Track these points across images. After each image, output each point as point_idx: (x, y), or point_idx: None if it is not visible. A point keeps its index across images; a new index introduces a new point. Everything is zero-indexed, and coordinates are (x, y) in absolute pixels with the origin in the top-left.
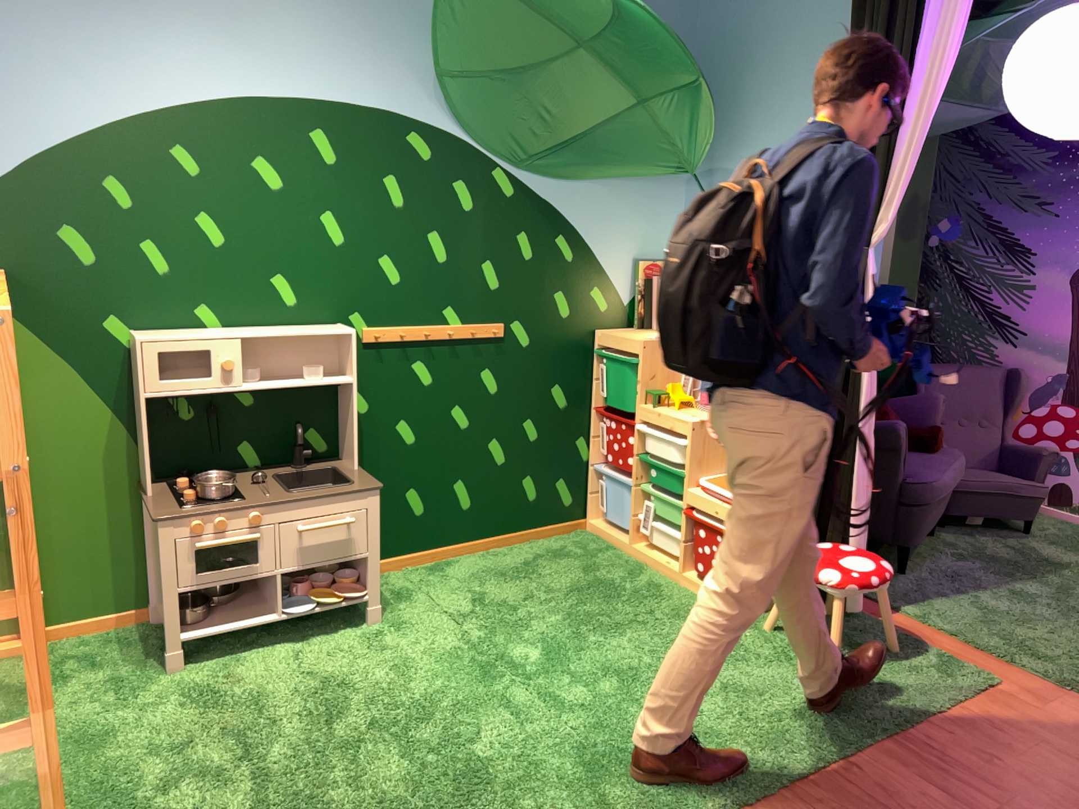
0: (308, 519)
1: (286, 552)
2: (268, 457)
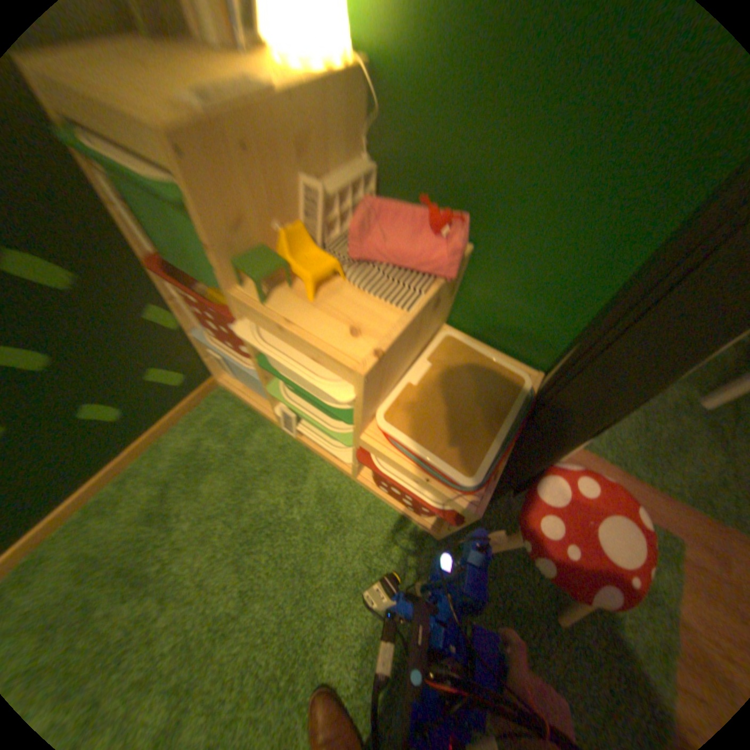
0: None
1: None
2: None
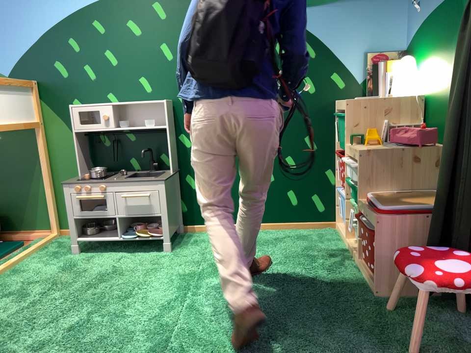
0: (126, 193)
1: (117, 208)
2: (141, 167)
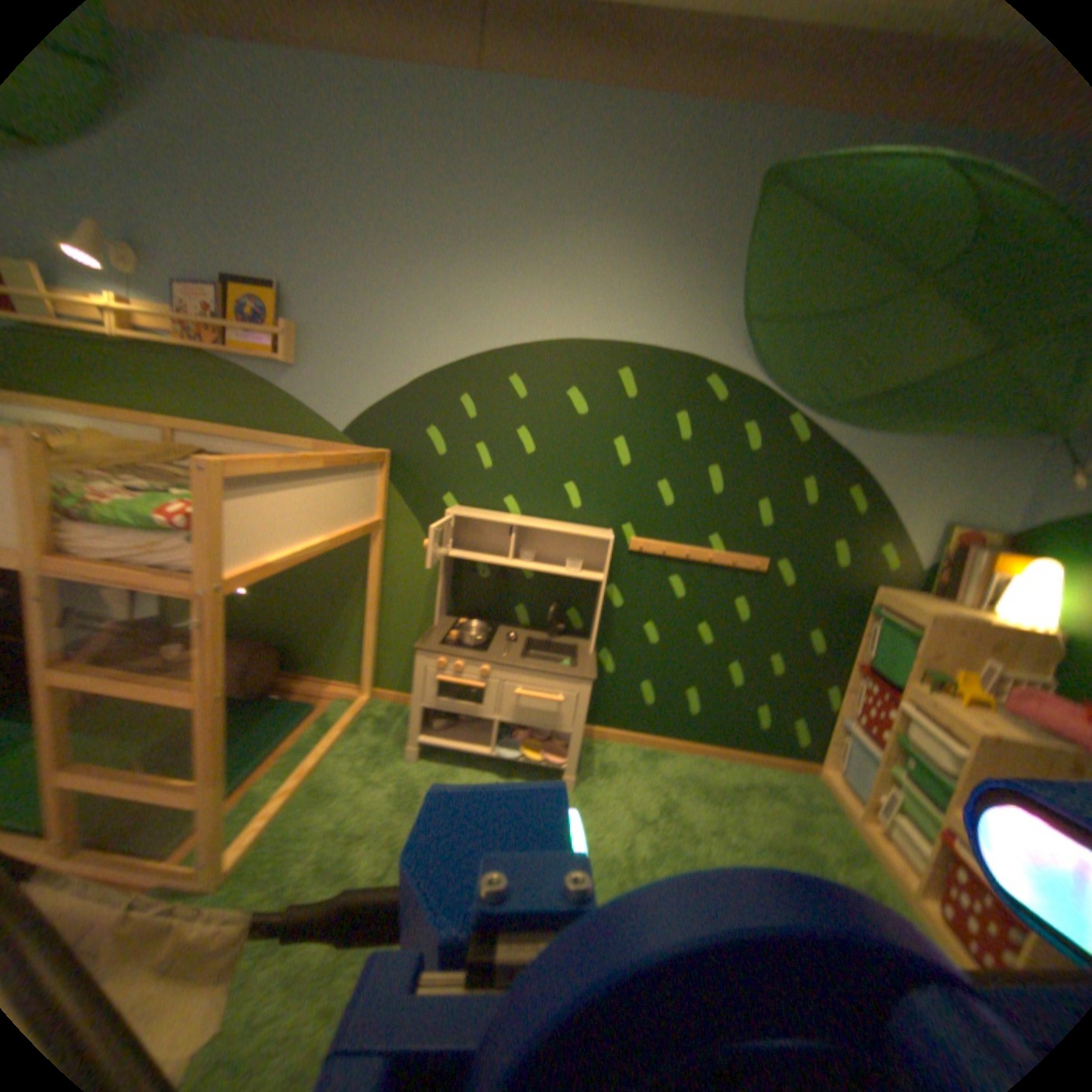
0: (522, 683)
1: (500, 703)
2: (530, 618)
